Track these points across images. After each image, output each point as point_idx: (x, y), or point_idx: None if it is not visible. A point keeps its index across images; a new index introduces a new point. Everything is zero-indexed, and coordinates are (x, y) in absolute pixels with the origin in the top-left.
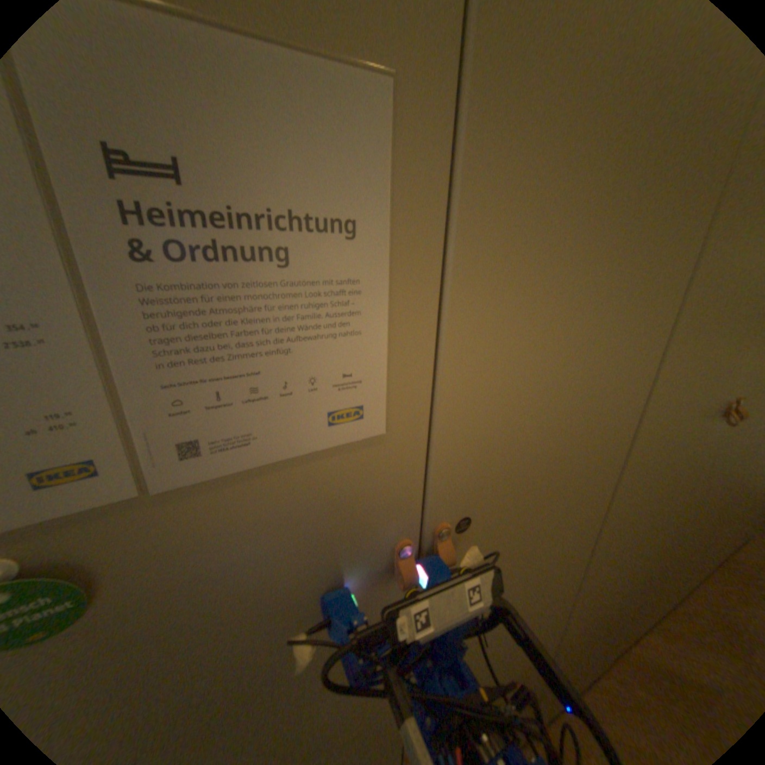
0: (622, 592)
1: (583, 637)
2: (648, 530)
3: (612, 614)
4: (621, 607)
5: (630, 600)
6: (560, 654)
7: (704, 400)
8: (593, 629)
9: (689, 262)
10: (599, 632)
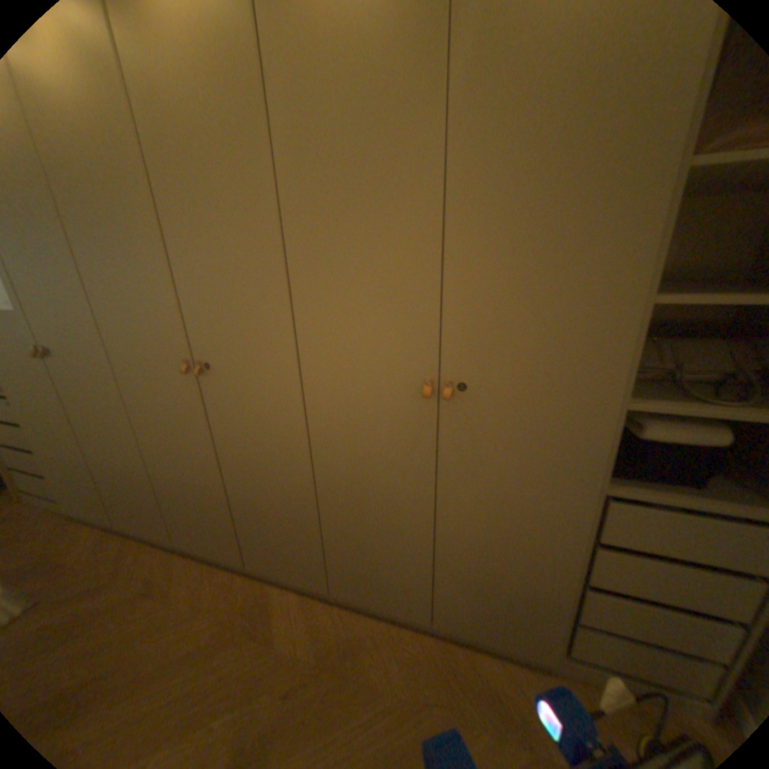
0: (184, 477)
1: (166, 488)
2: (170, 431)
3: (189, 493)
4: (196, 495)
5: (204, 497)
6: (153, 484)
7: (145, 346)
8: (174, 490)
9: (72, 272)
10: (184, 500)
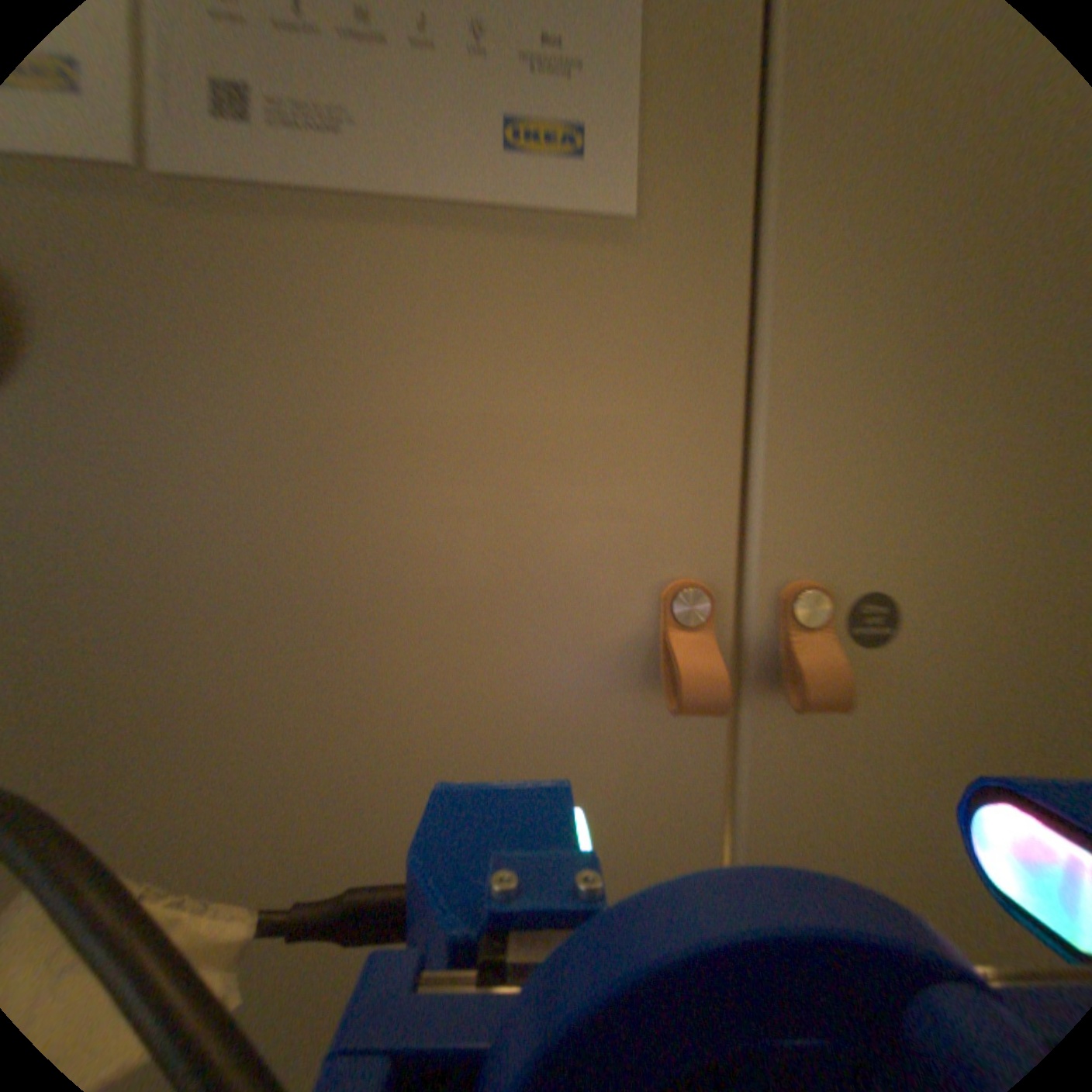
0: None
1: None
2: None
3: None
4: None
5: None
6: None
7: None
8: None
9: None
10: None
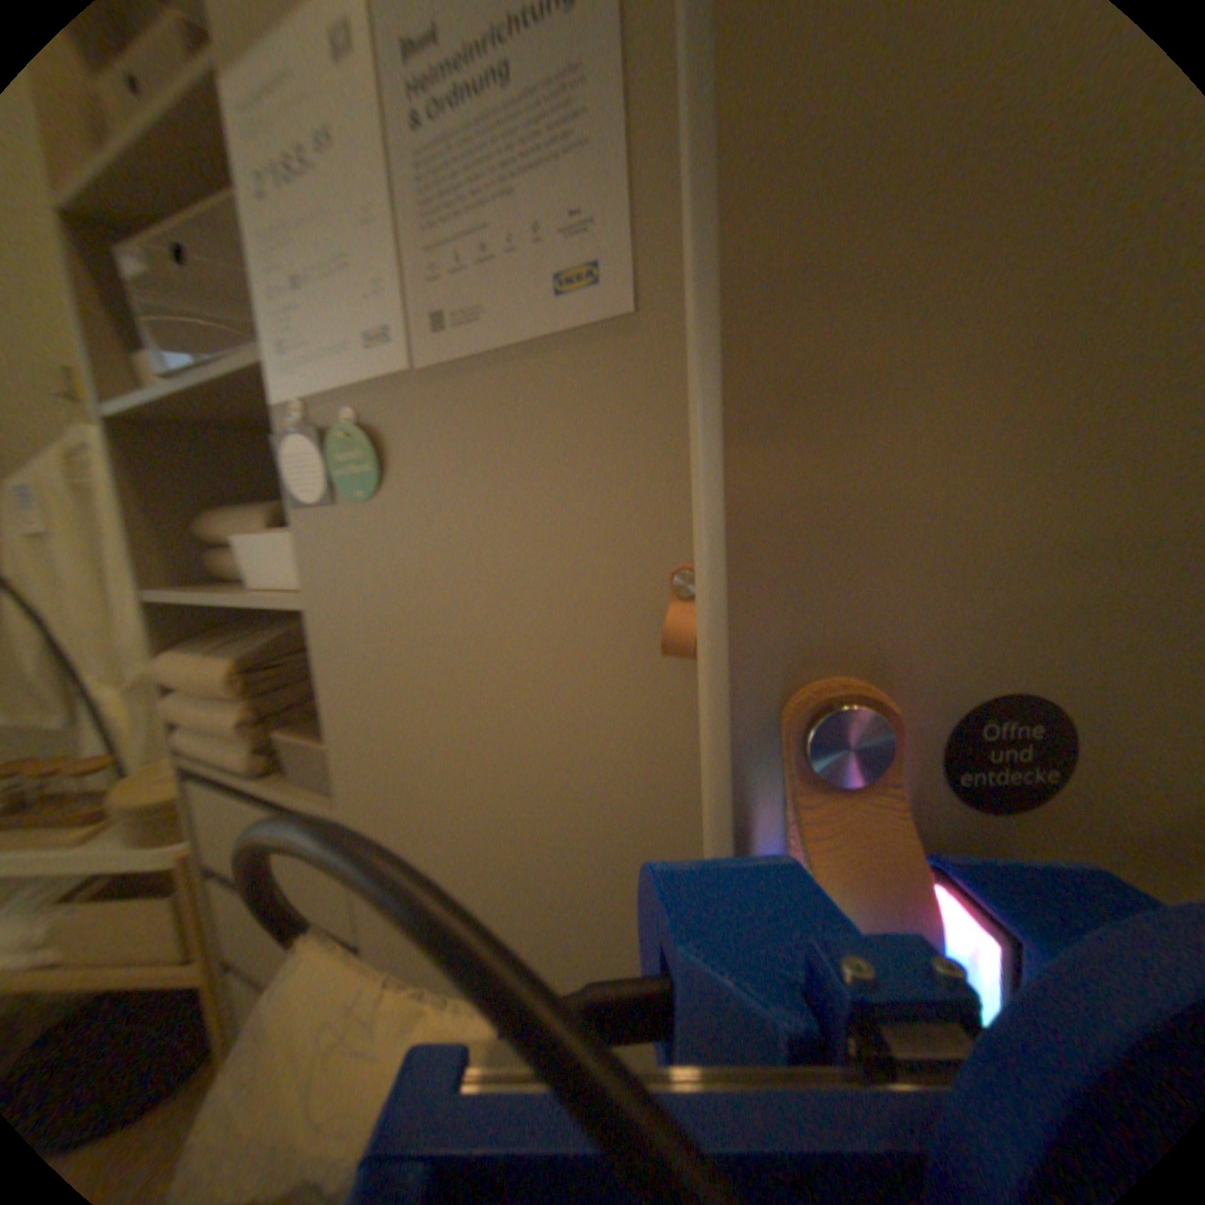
0: None
1: None
2: None
3: None
4: None
5: None
6: None
7: None
8: None
9: None
10: None
